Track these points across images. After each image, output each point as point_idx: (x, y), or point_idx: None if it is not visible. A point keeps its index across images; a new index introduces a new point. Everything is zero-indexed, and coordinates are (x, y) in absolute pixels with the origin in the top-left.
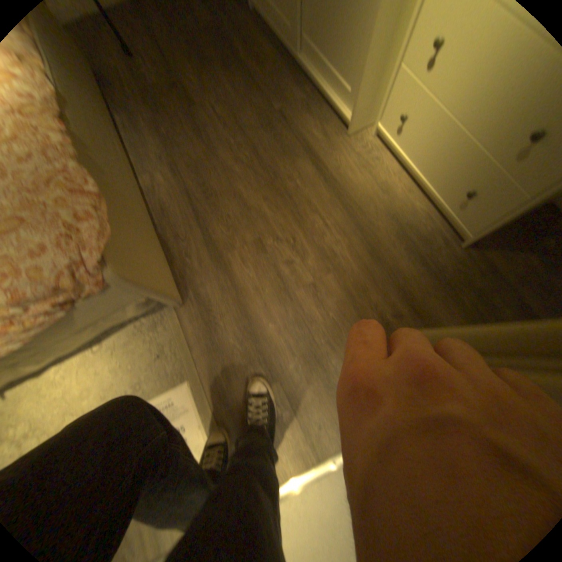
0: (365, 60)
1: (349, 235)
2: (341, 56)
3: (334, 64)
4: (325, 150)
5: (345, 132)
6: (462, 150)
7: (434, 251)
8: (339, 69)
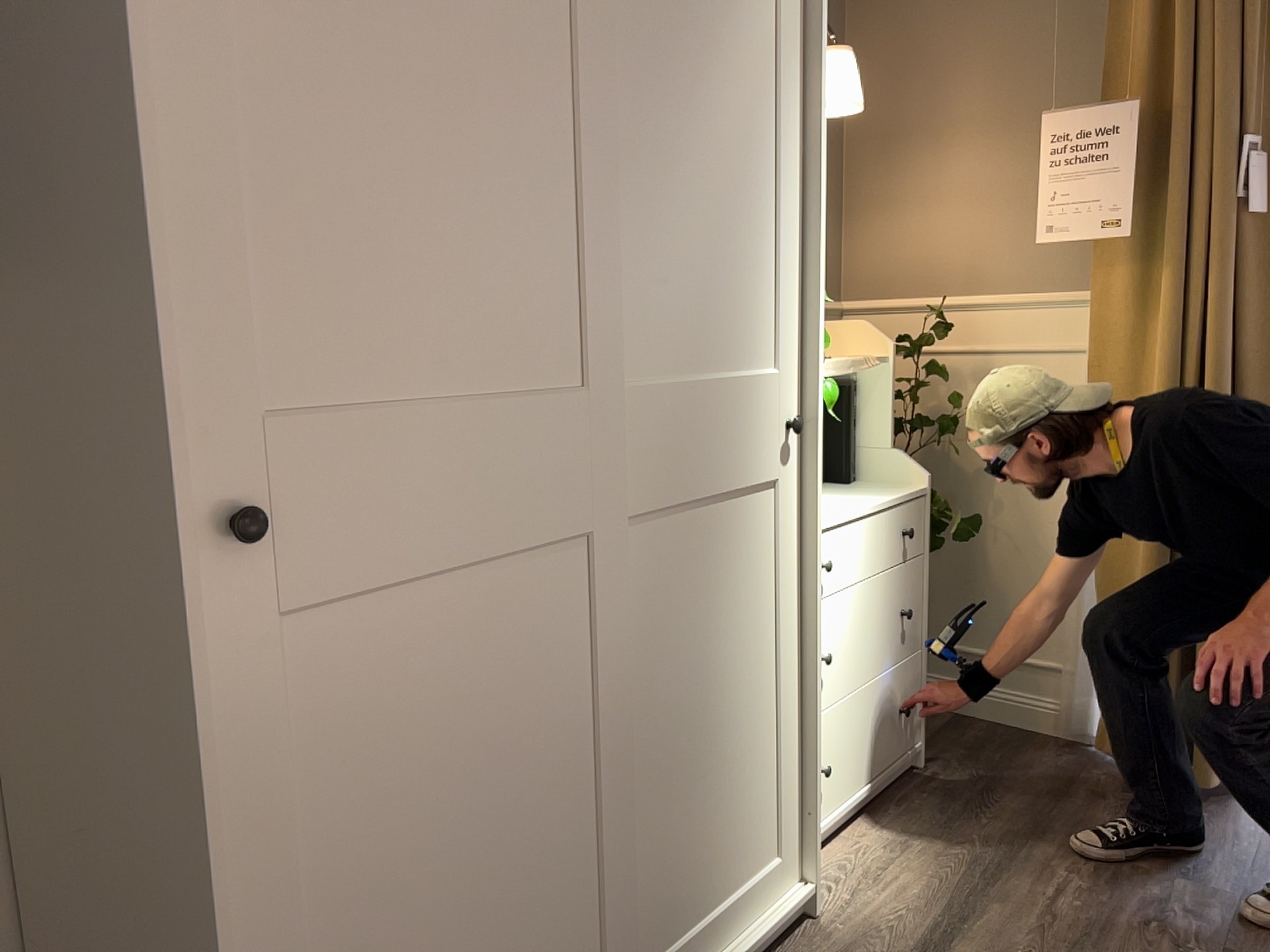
0: (817, 758)
1: (1042, 862)
2: (749, 843)
3: (738, 879)
4: (892, 940)
5: (815, 923)
6: (878, 698)
7: (958, 786)
8: (749, 869)
